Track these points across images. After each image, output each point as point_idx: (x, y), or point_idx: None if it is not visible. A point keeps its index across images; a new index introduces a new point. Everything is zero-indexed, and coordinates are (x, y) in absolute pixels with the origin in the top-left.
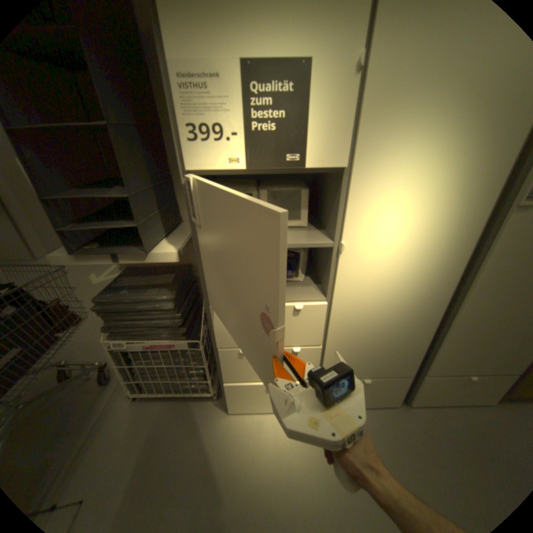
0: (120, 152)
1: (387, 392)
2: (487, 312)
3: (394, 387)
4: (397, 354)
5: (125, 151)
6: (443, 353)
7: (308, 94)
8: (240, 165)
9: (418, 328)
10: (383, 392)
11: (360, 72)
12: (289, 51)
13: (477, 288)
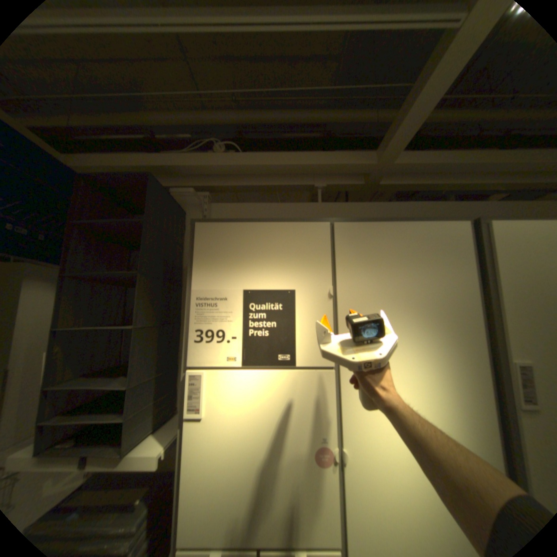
0: (134, 348)
1: None
2: None
3: None
4: None
5: (139, 347)
6: None
7: (293, 311)
8: (236, 362)
9: None
10: None
11: (331, 298)
12: (277, 286)
13: None
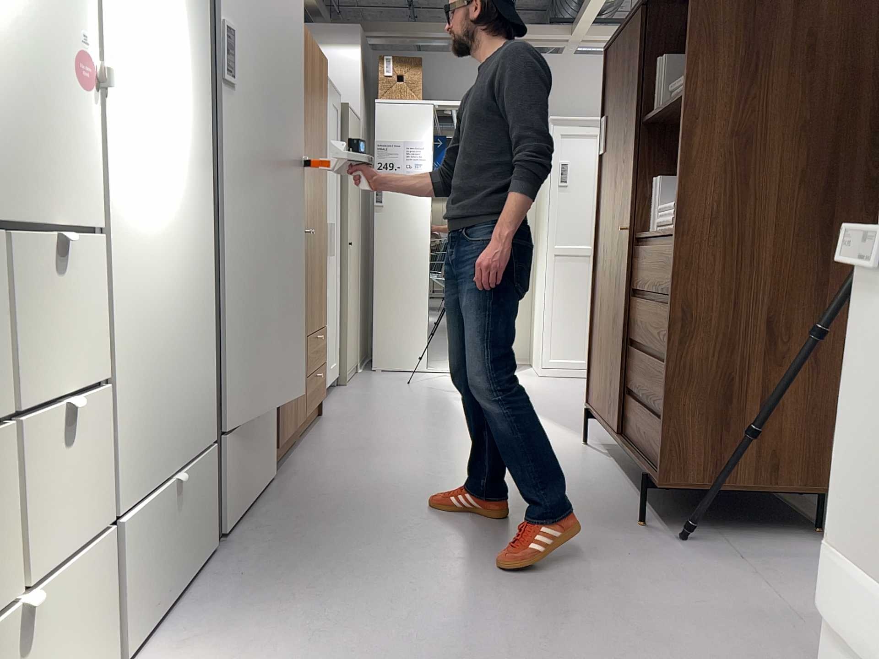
0: None
1: (198, 505)
2: (237, 266)
3: (201, 484)
4: (190, 382)
5: None
6: (225, 365)
7: None
8: None
9: (198, 305)
10: (194, 509)
11: None
12: None
13: (223, 216)
